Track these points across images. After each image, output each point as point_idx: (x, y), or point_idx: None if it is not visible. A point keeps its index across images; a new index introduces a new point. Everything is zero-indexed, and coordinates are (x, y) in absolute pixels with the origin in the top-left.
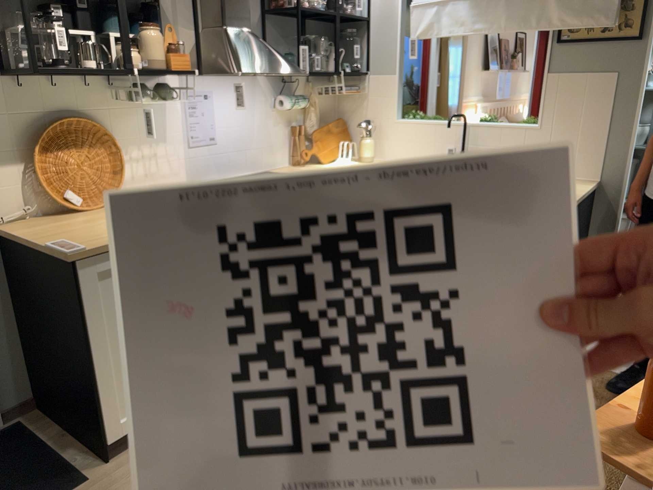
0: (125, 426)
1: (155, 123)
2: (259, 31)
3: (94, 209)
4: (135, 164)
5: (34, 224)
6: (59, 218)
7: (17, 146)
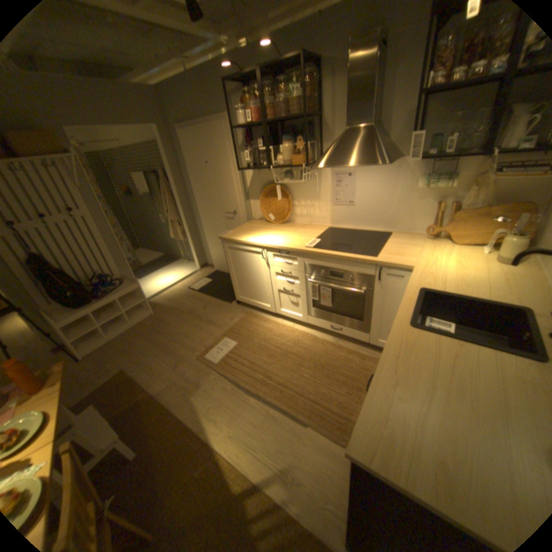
0: (240, 298)
1: (314, 188)
2: (418, 114)
3: (275, 224)
4: (302, 208)
5: (256, 222)
6: (264, 223)
7: (260, 193)
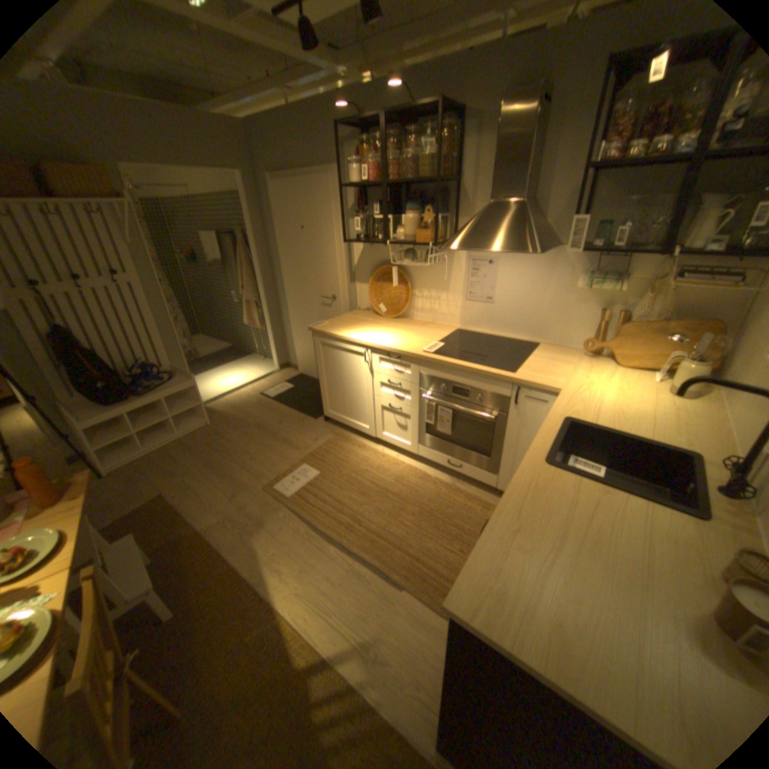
0: (329, 413)
1: (442, 276)
2: (583, 193)
3: (386, 317)
4: (424, 300)
5: (361, 313)
6: (371, 315)
7: (370, 275)
